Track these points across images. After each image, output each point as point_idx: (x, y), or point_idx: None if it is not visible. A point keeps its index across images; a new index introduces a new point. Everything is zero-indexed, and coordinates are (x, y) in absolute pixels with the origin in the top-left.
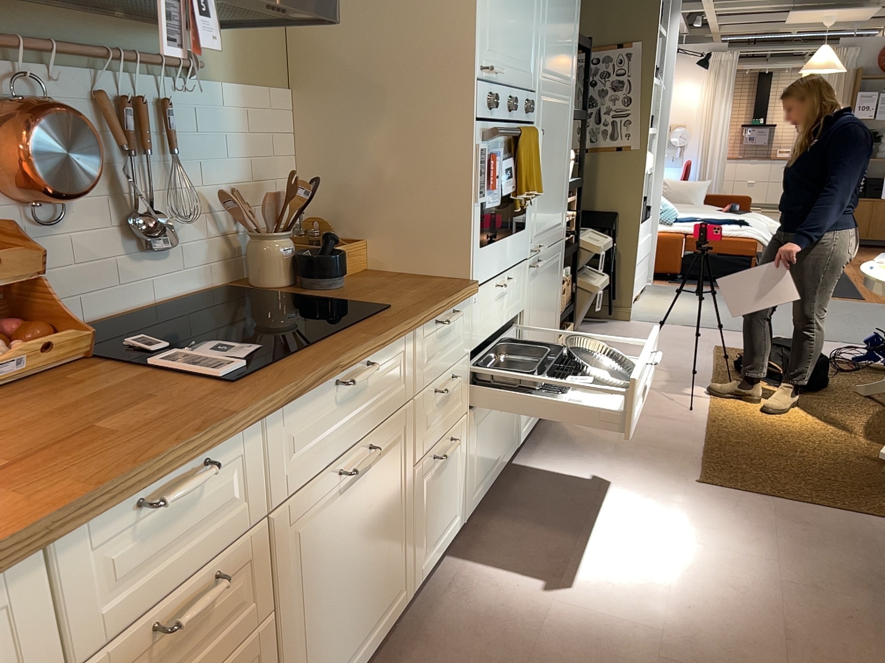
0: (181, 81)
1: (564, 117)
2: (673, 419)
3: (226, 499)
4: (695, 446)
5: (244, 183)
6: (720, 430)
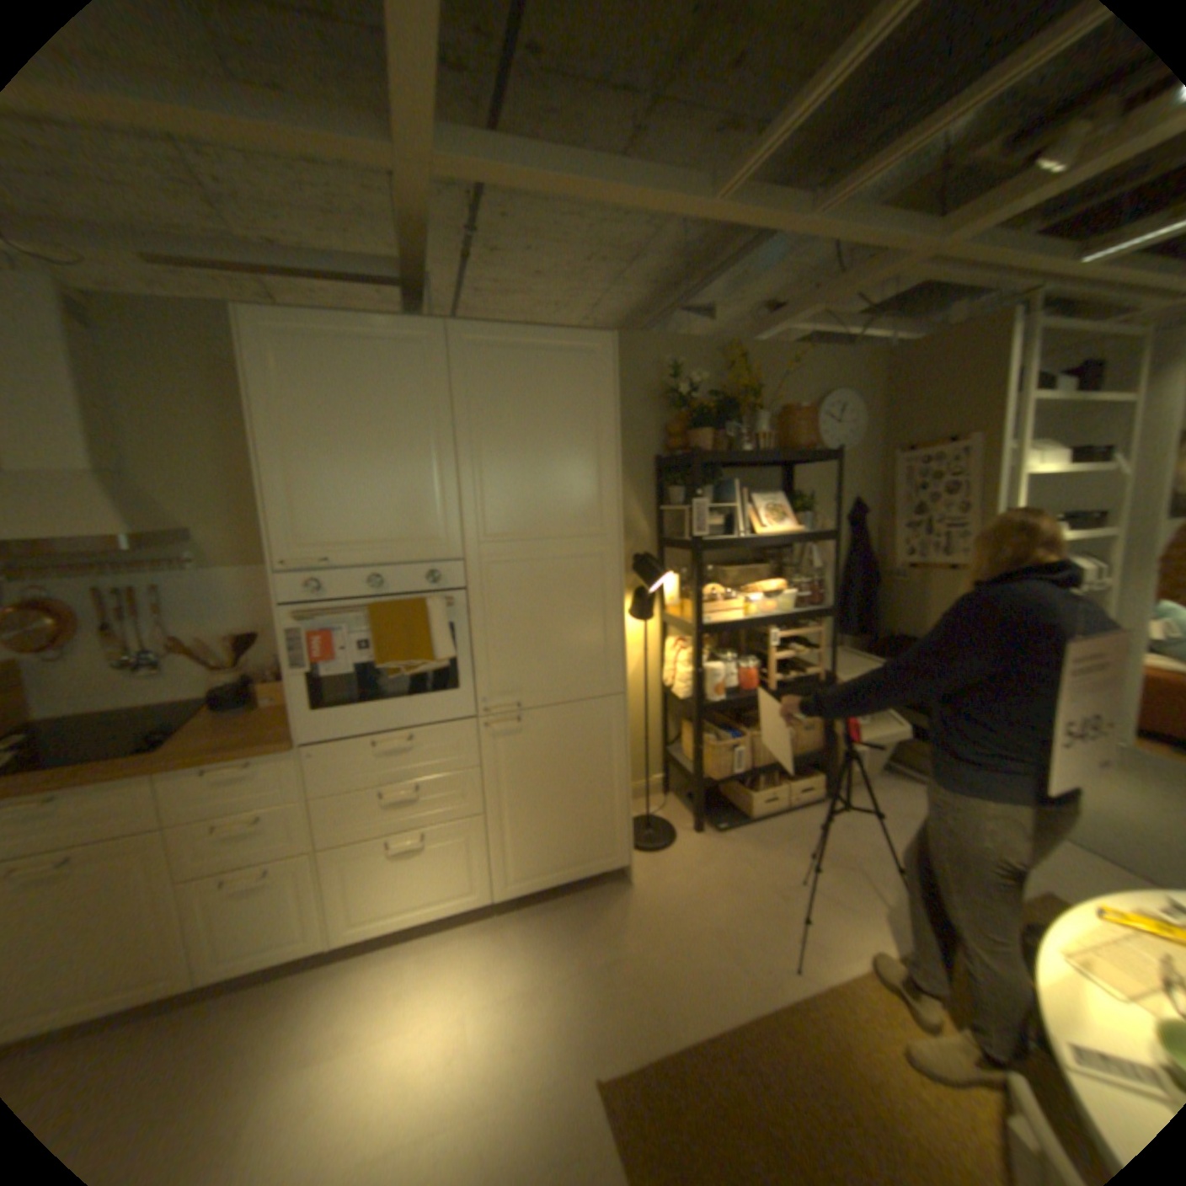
0: (173, 573)
1: (579, 570)
2: (750, 976)
3: None
4: (698, 1036)
5: (247, 630)
6: (779, 1038)
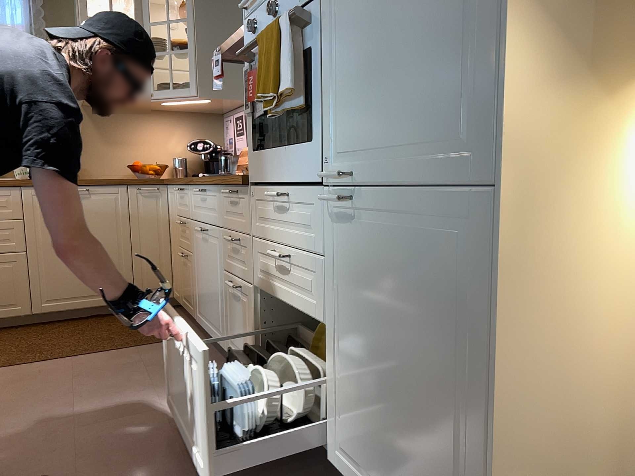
0: None
1: None
2: None
3: (186, 203)
4: None
5: None
6: None
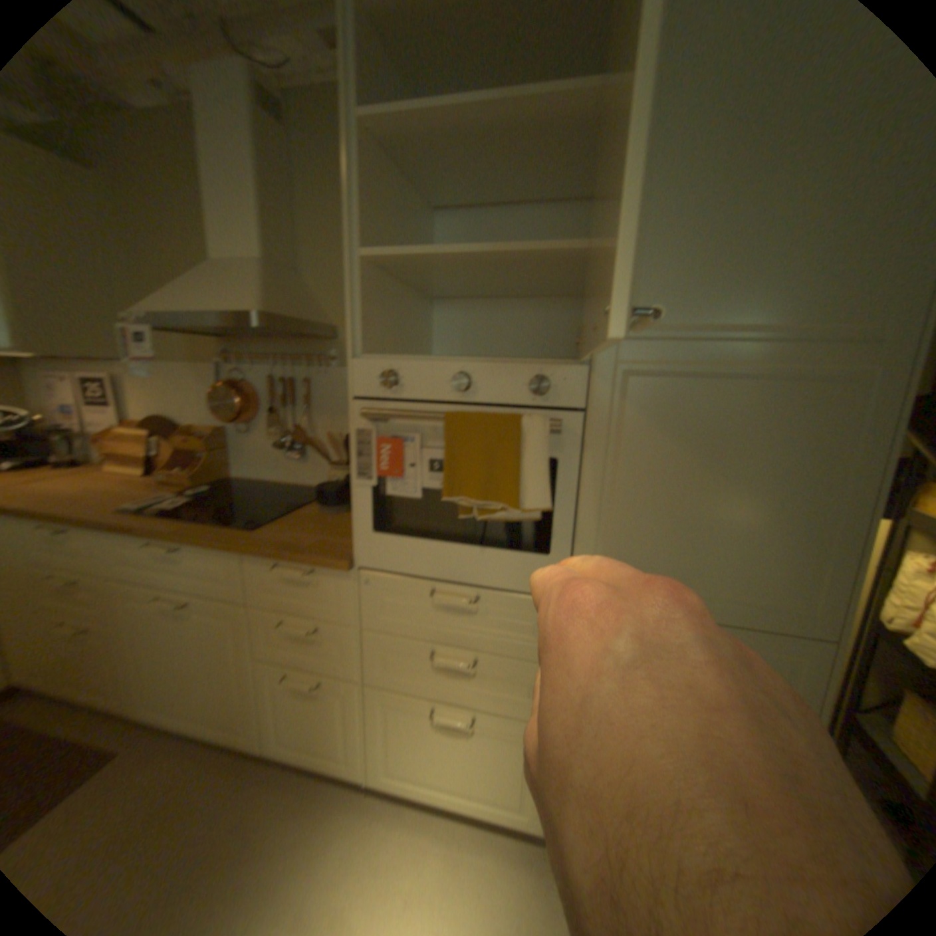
0: (317, 369)
1: (800, 402)
2: None
3: (76, 558)
4: None
5: None
6: None
